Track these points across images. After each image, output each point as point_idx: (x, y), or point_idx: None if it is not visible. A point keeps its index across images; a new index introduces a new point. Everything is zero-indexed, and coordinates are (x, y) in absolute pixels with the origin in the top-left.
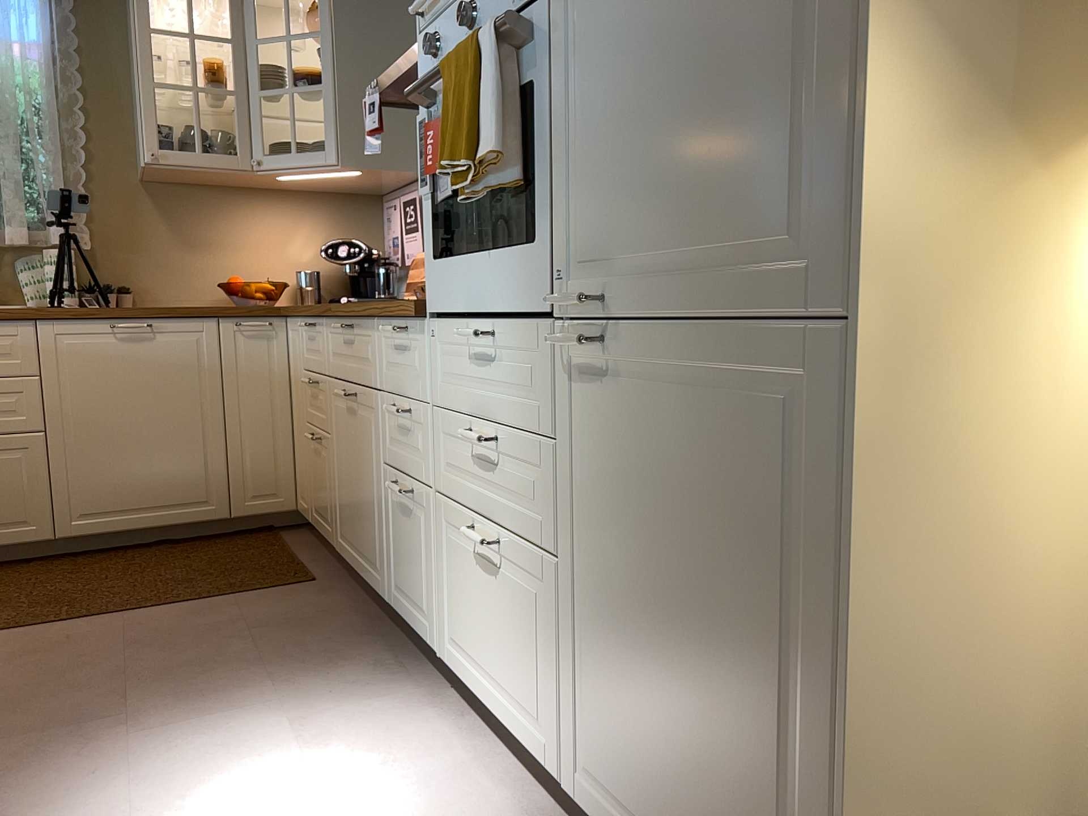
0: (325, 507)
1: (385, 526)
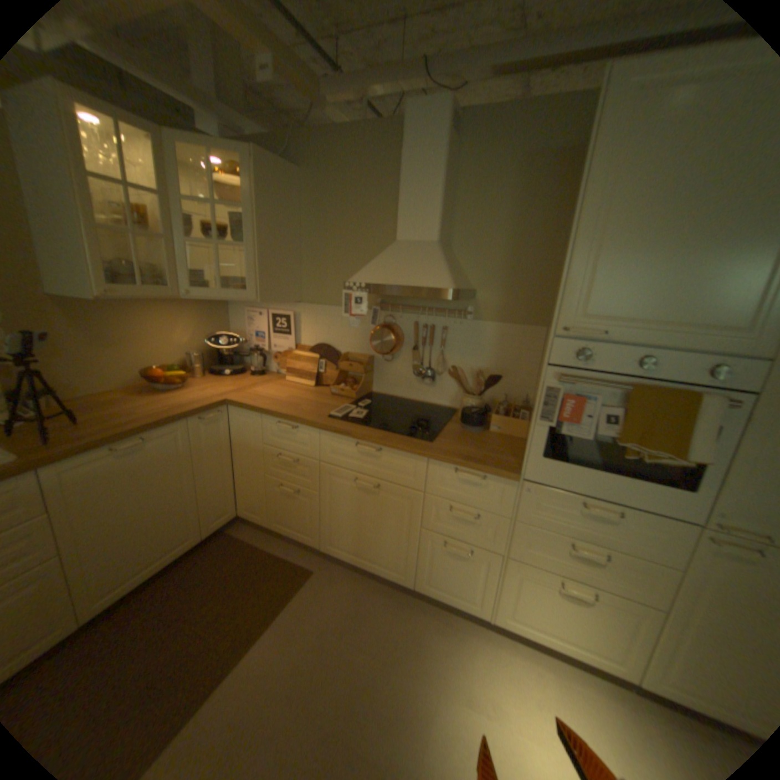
0: (302, 526)
1: (417, 556)
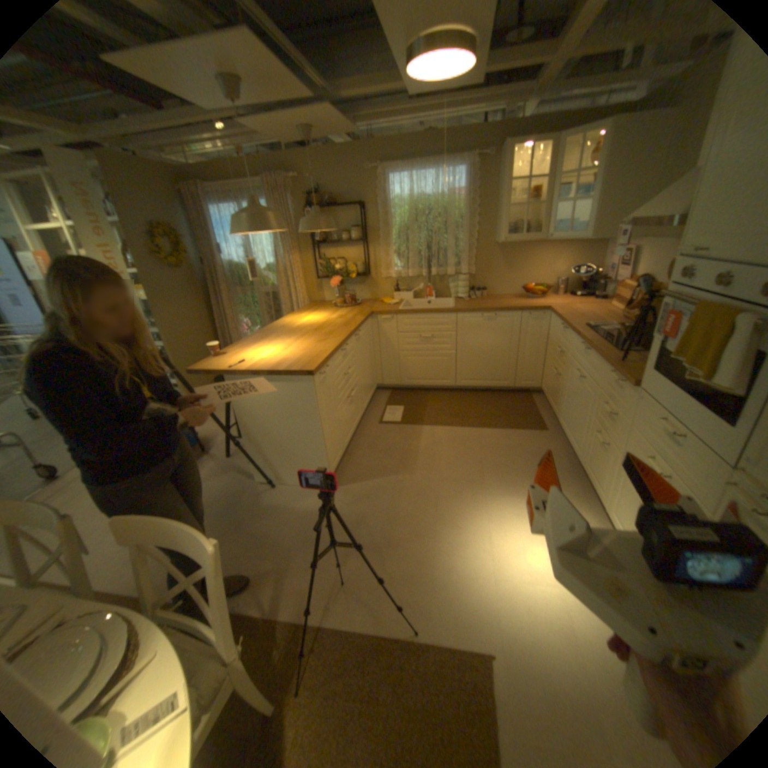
0: (556, 401)
1: (587, 439)
